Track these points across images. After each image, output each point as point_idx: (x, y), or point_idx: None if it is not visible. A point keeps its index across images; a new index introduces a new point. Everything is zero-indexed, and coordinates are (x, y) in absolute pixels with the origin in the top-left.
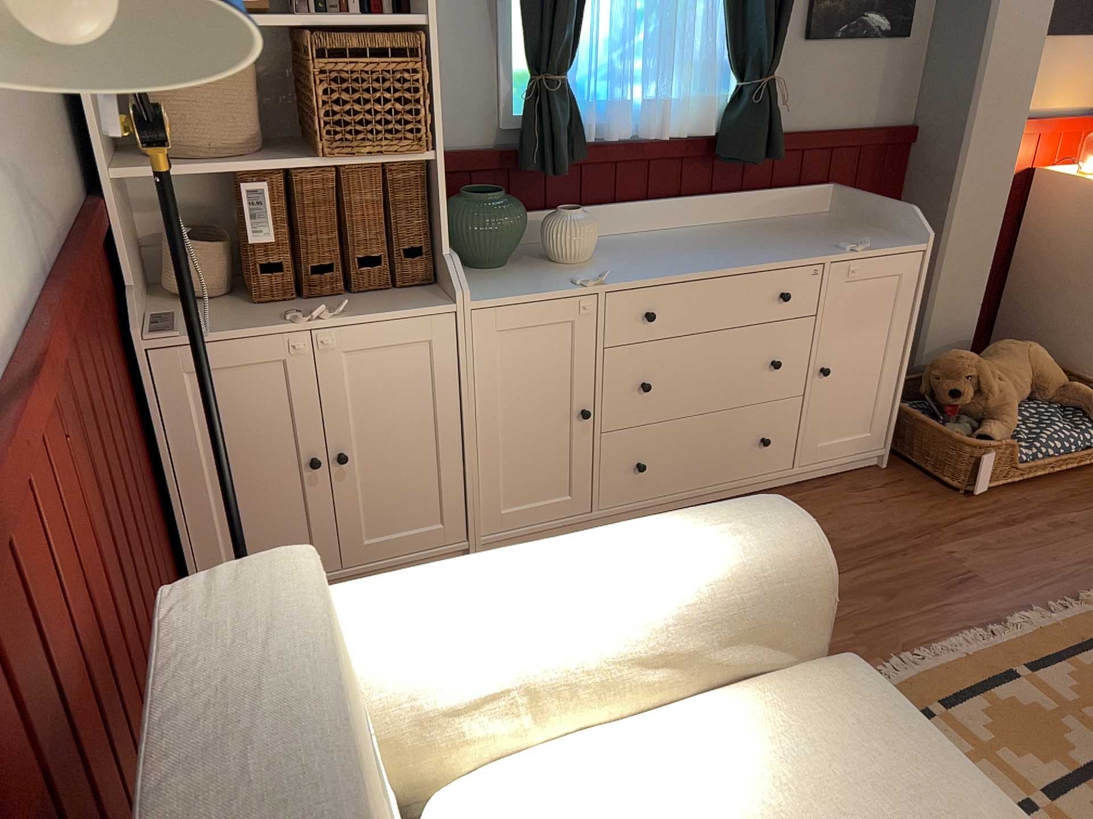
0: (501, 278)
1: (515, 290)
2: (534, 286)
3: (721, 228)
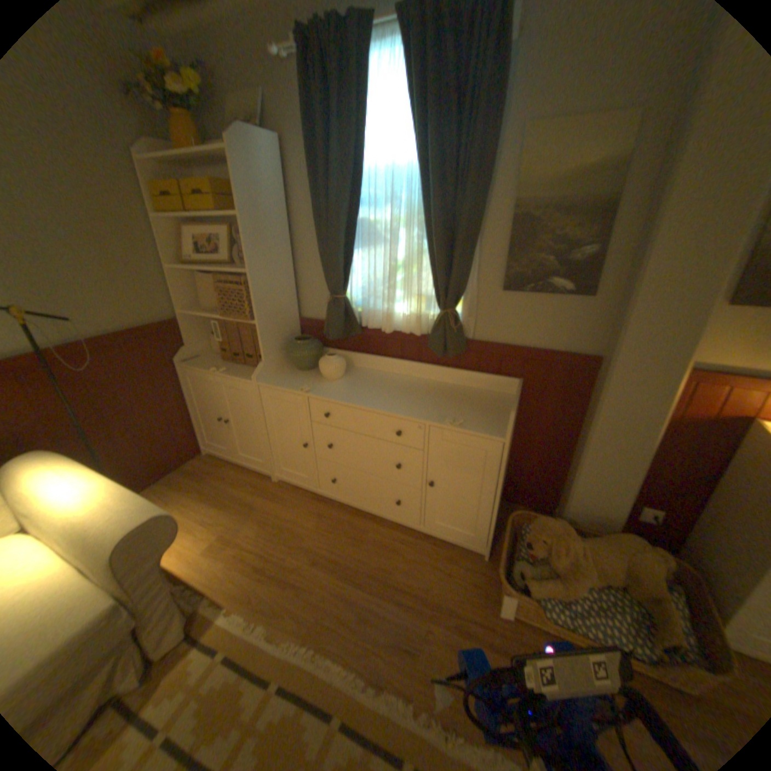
0: (291, 376)
1: (280, 383)
2: (287, 384)
3: (430, 384)
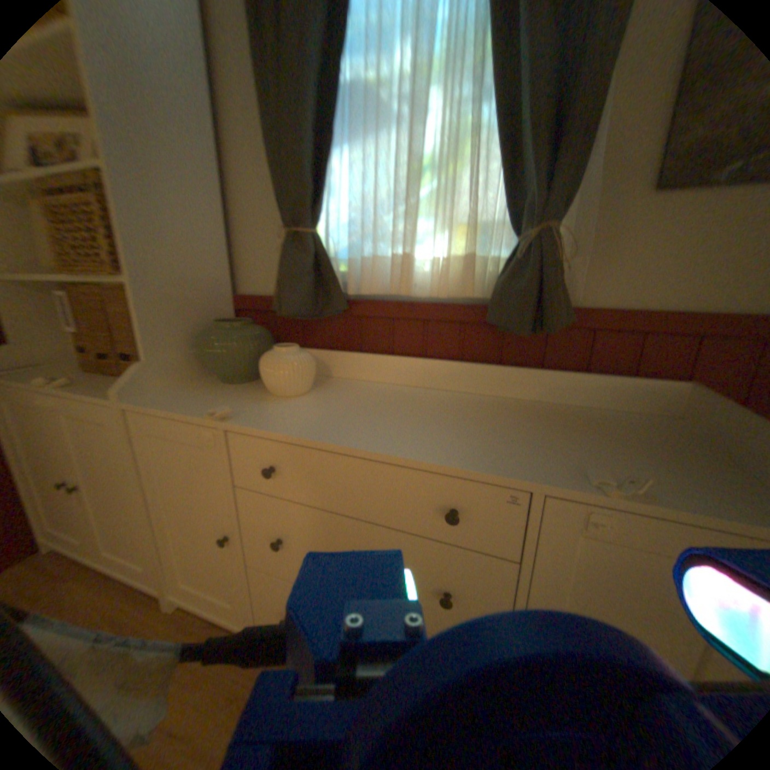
0: (206, 392)
1: (176, 403)
2: (190, 405)
3: (492, 402)
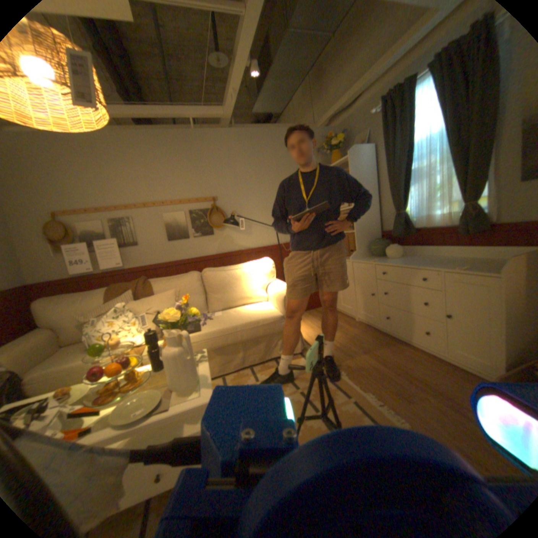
0: (370, 258)
1: (363, 260)
2: (366, 260)
3: (464, 259)
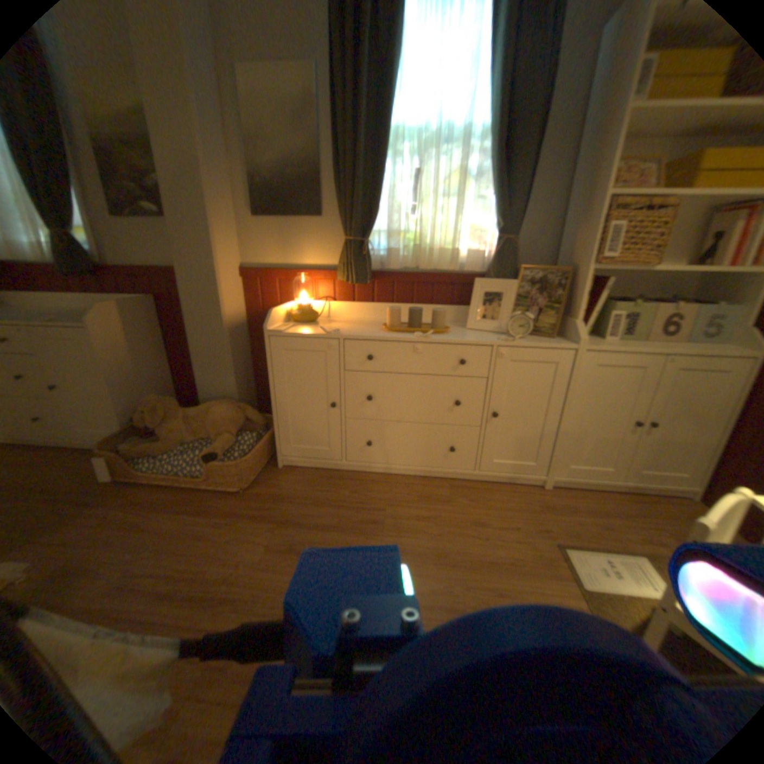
0: None
1: None
2: None
3: (77, 310)
